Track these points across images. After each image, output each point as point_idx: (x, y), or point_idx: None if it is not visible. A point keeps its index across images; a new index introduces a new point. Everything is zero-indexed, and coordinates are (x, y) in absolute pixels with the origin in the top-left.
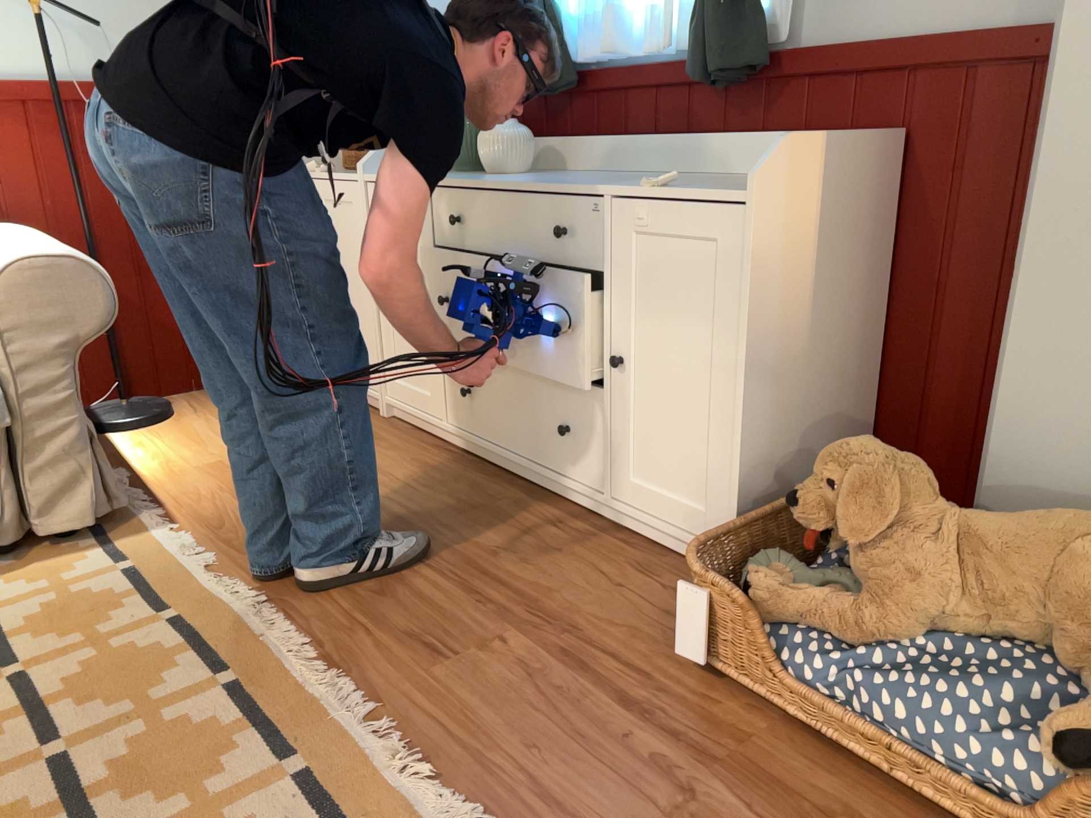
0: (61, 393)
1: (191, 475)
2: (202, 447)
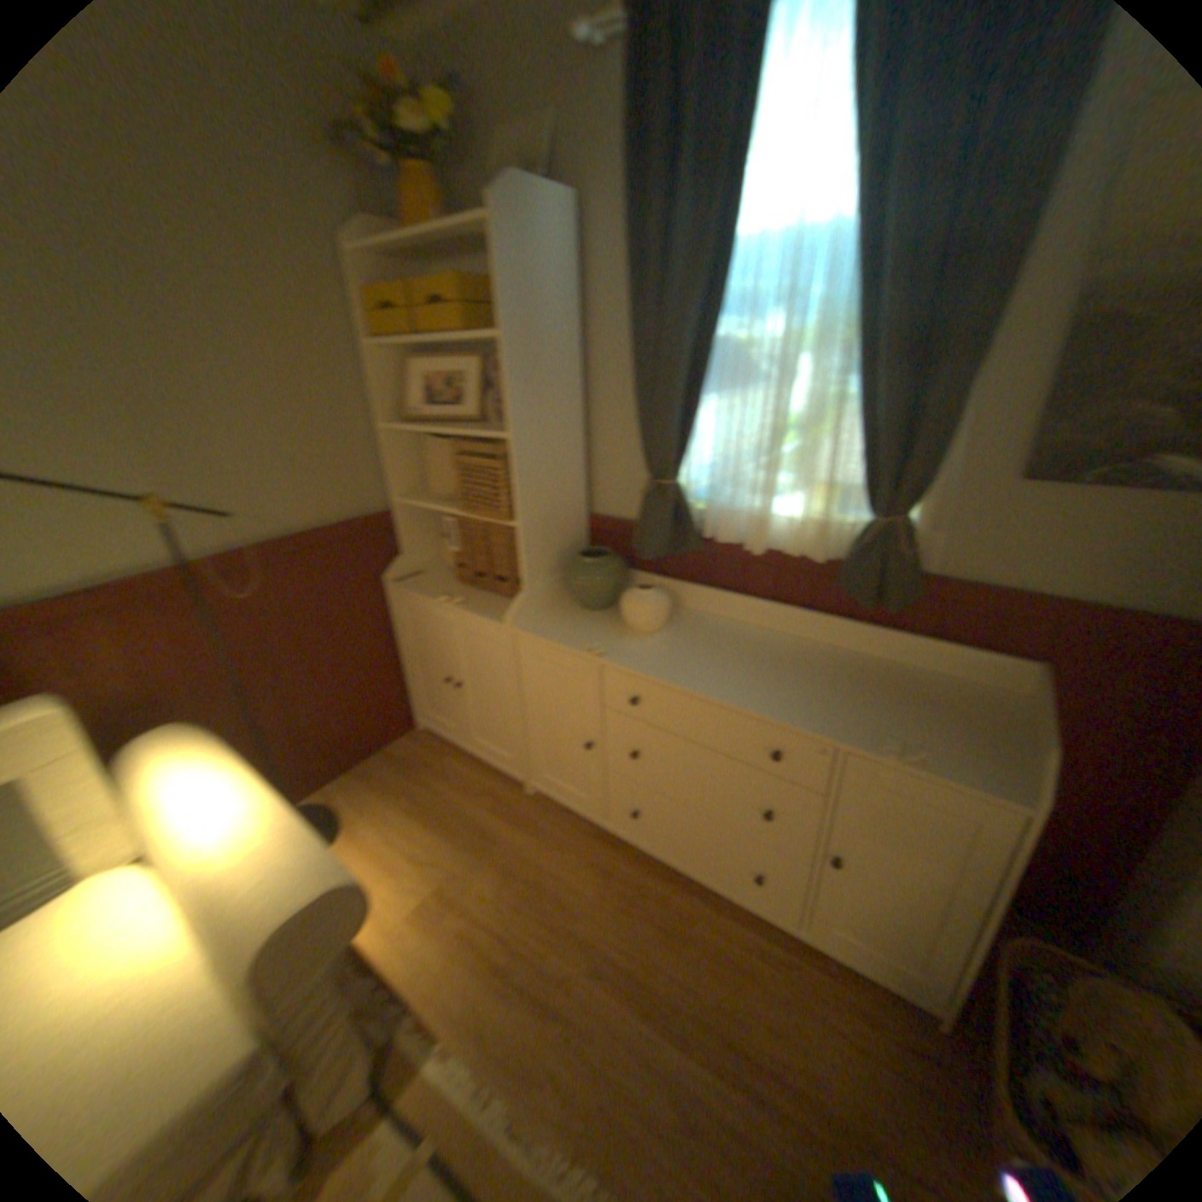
0: (324, 1013)
1: (405, 937)
2: (391, 879)
